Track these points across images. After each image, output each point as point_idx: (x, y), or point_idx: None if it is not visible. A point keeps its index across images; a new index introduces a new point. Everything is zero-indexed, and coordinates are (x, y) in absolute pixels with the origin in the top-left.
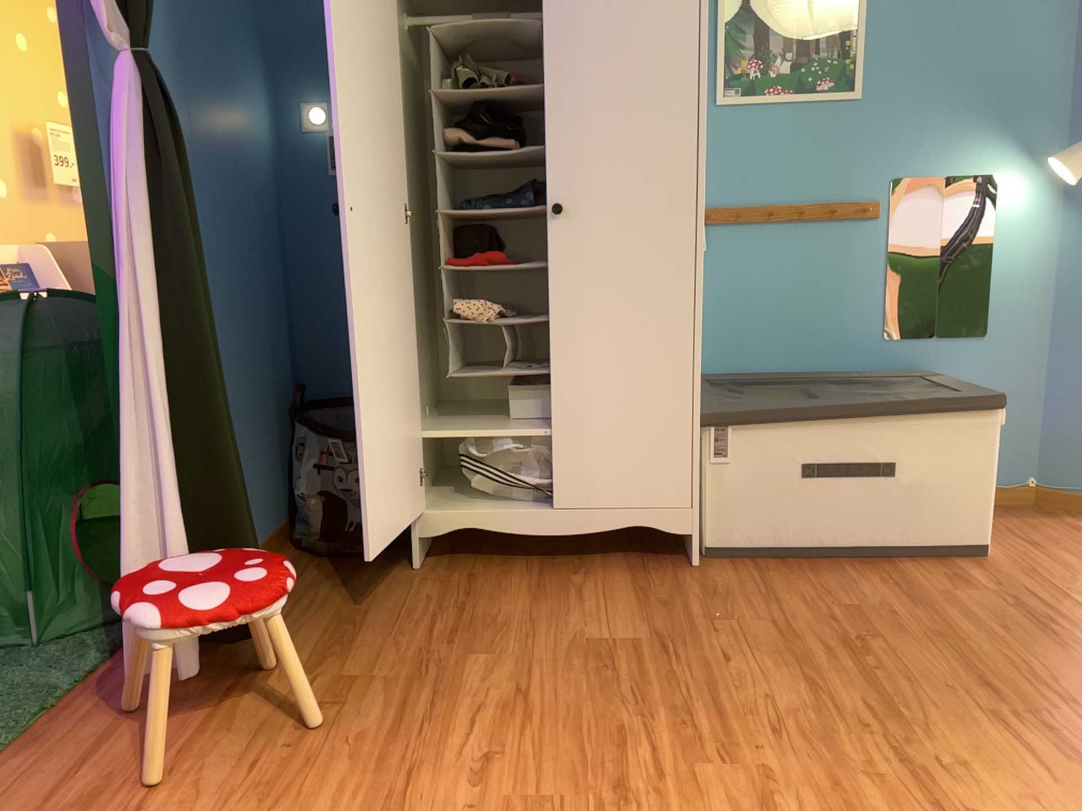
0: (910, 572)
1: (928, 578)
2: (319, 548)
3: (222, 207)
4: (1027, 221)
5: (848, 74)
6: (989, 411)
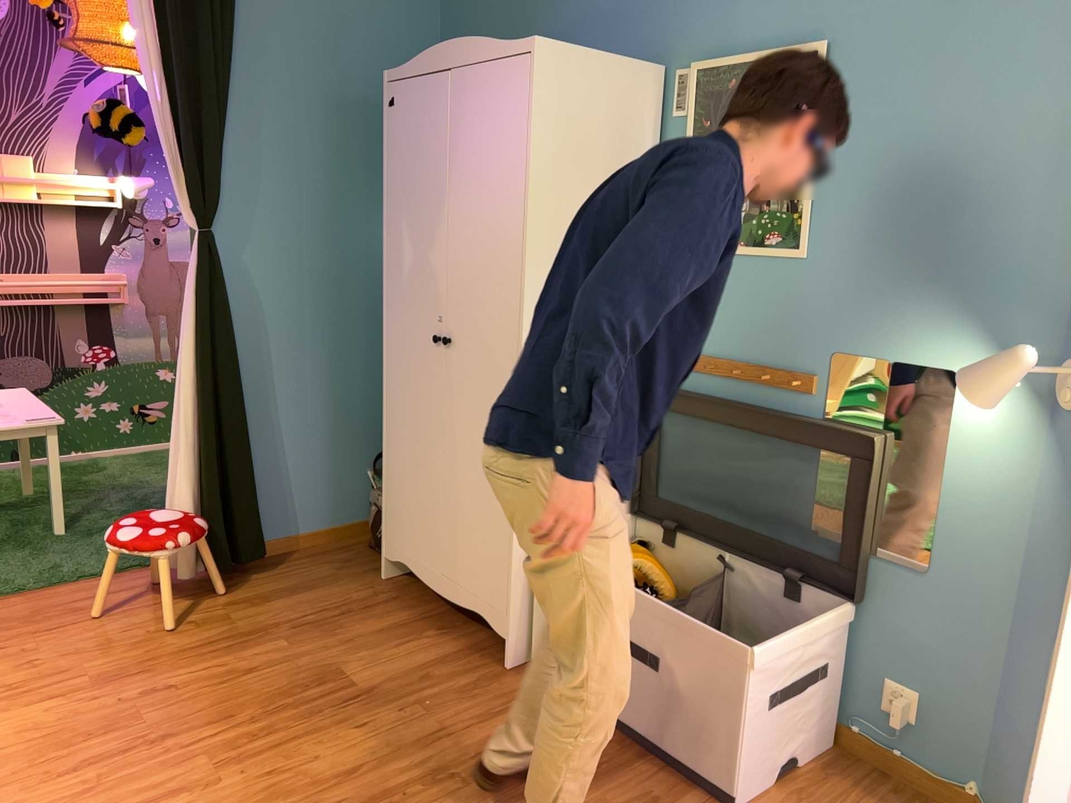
0: (631, 772)
1: (631, 785)
2: (368, 542)
3: (333, 302)
4: (993, 440)
5: (794, 230)
6: (736, 648)
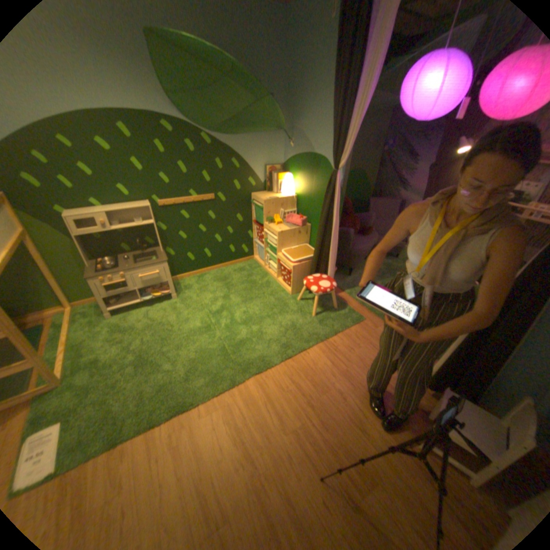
0: None
1: None
2: None
3: None
4: None
5: None
6: None
